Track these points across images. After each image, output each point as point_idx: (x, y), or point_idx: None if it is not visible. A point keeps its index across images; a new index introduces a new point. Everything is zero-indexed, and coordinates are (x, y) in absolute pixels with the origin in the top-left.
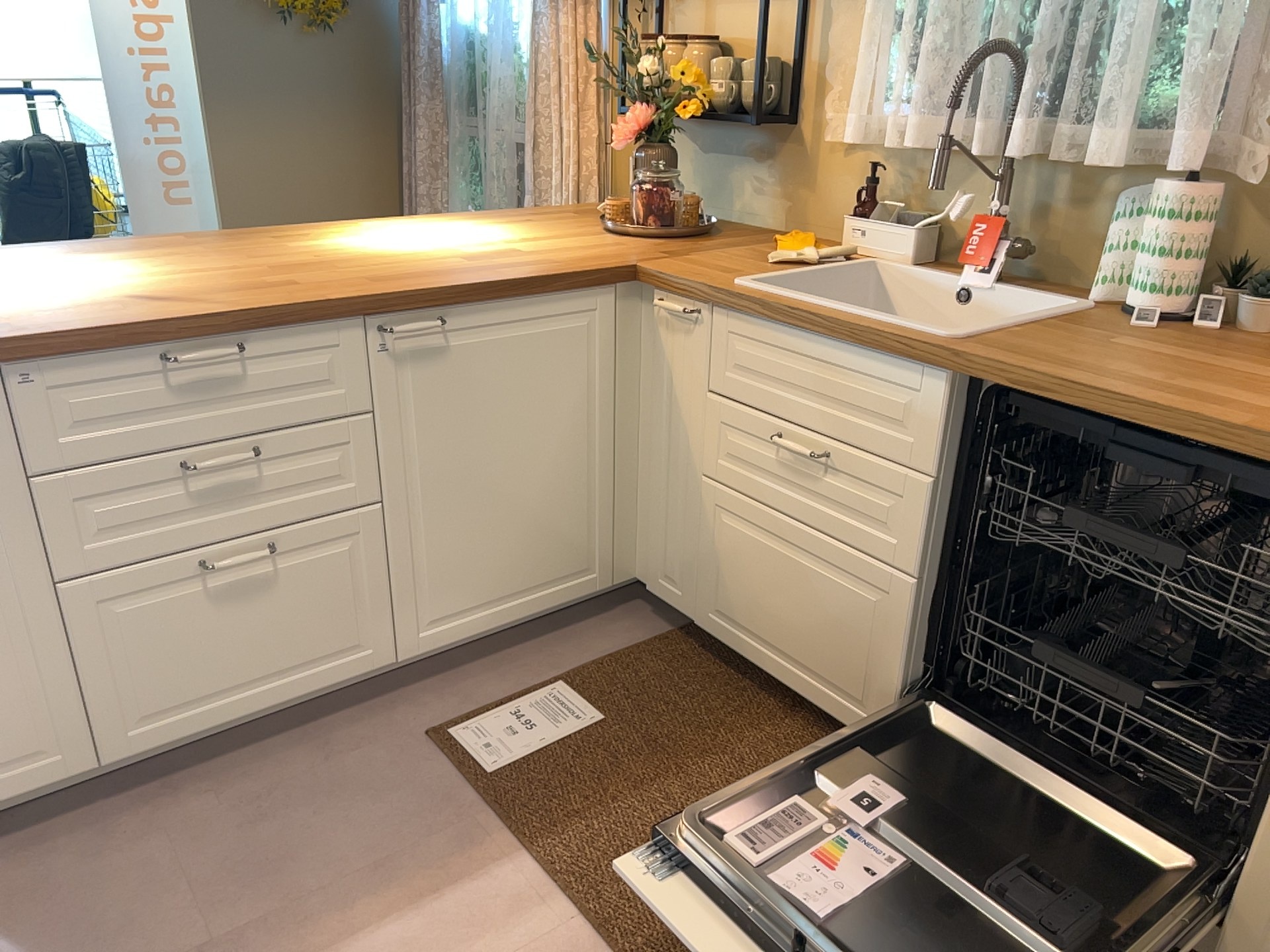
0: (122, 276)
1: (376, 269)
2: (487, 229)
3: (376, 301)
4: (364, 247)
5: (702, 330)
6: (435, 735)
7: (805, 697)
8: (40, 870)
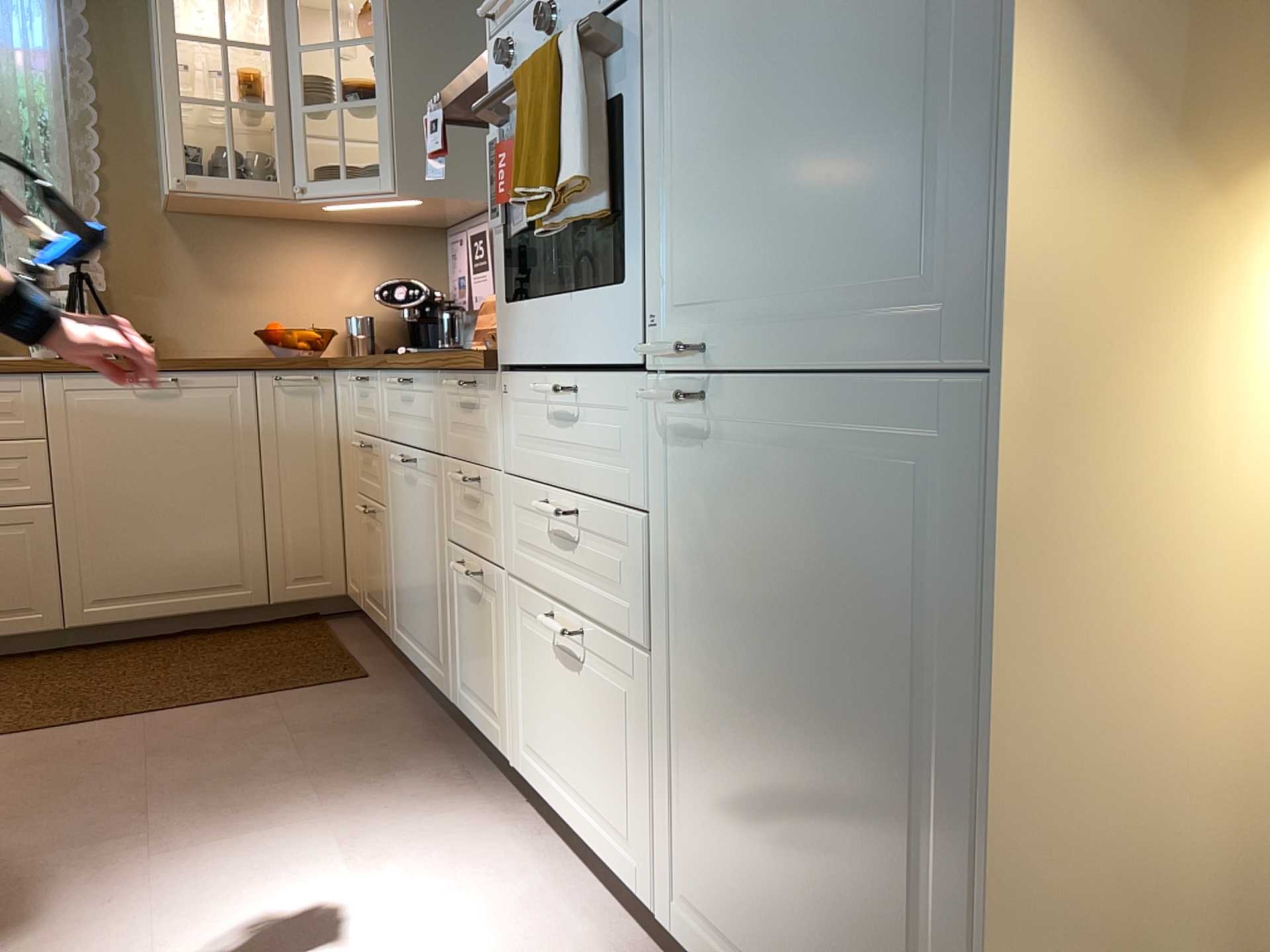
0: None
1: None
2: None
3: None
4: None
5: None
6: None
7: None
8: None
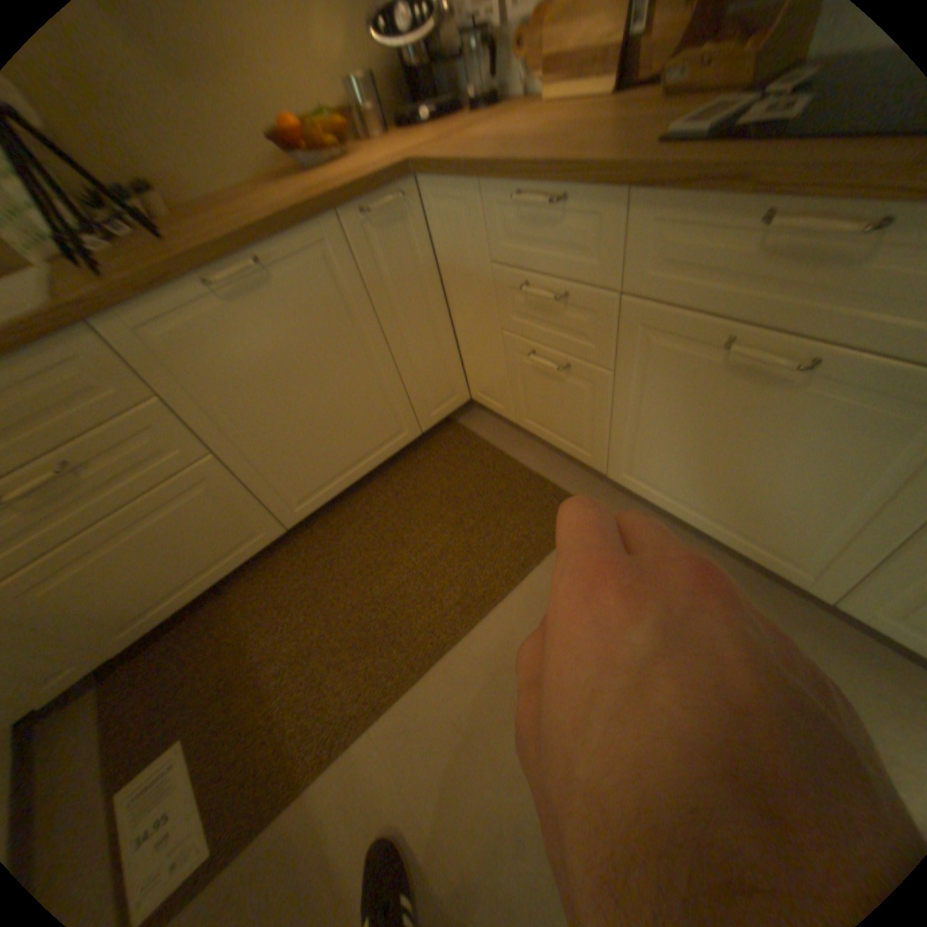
0: None
1: None
2: None
3: None
4: None
5: None
6: None
7: (224, 575)
8: None
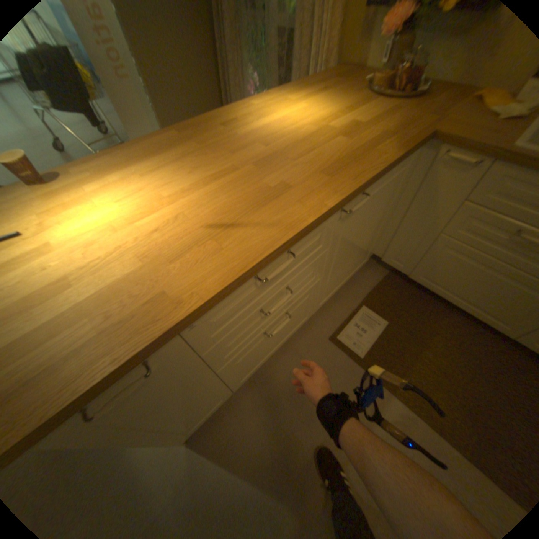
0: (177, 189)
1: (312, 157)
2: (316, 99)
3: (347, 198)
4: (276, 128)
5: (478, 171)
6: (333, 340)
7: (468, 312)
8: (227, 433)
